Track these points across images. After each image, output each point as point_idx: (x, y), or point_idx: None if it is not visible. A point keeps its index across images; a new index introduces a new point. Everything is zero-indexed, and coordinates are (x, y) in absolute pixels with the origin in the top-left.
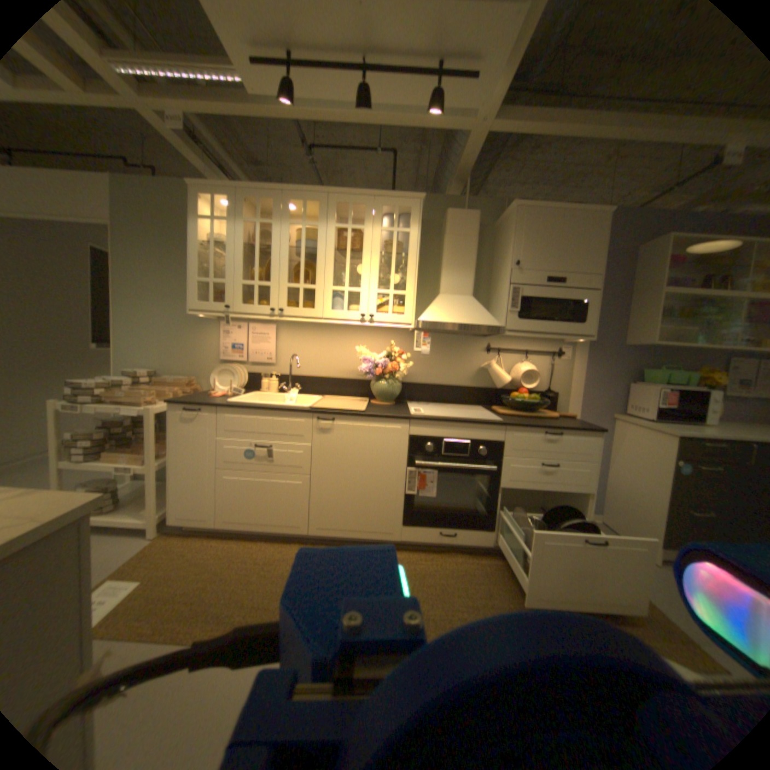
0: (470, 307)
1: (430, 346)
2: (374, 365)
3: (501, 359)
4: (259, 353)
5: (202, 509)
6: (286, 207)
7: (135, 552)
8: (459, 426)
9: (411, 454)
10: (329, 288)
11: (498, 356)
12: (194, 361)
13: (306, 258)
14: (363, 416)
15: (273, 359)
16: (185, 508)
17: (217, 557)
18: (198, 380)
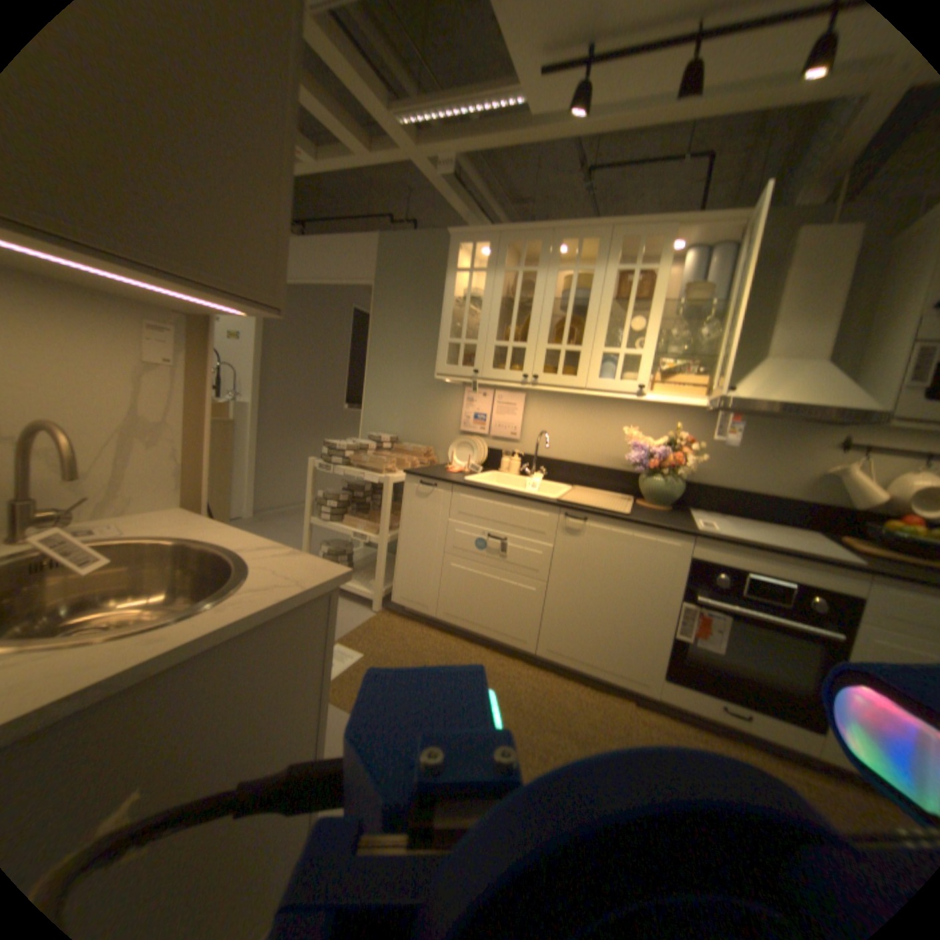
0: (824, 378)
1: (740, 433)
2: (649, 454)
3: (873, 463)
4: (502, 425)
5: (426, 593)
6: (555, 249)
7: (362, 621)
8: (782, 560)
9: (694, 586)
10: (599, 349)
11: (867, 458)
12: (434, 430)
13: (572, 311)
14: (627, 521)
15: (517, 434)
16: (411, 588)
17: (435, 650)
18: (435, 451)
